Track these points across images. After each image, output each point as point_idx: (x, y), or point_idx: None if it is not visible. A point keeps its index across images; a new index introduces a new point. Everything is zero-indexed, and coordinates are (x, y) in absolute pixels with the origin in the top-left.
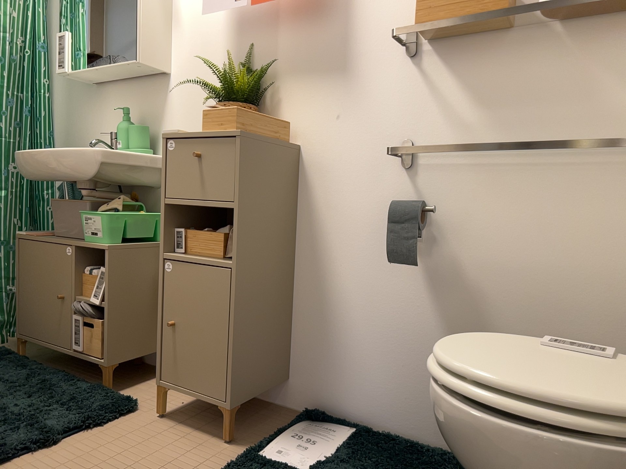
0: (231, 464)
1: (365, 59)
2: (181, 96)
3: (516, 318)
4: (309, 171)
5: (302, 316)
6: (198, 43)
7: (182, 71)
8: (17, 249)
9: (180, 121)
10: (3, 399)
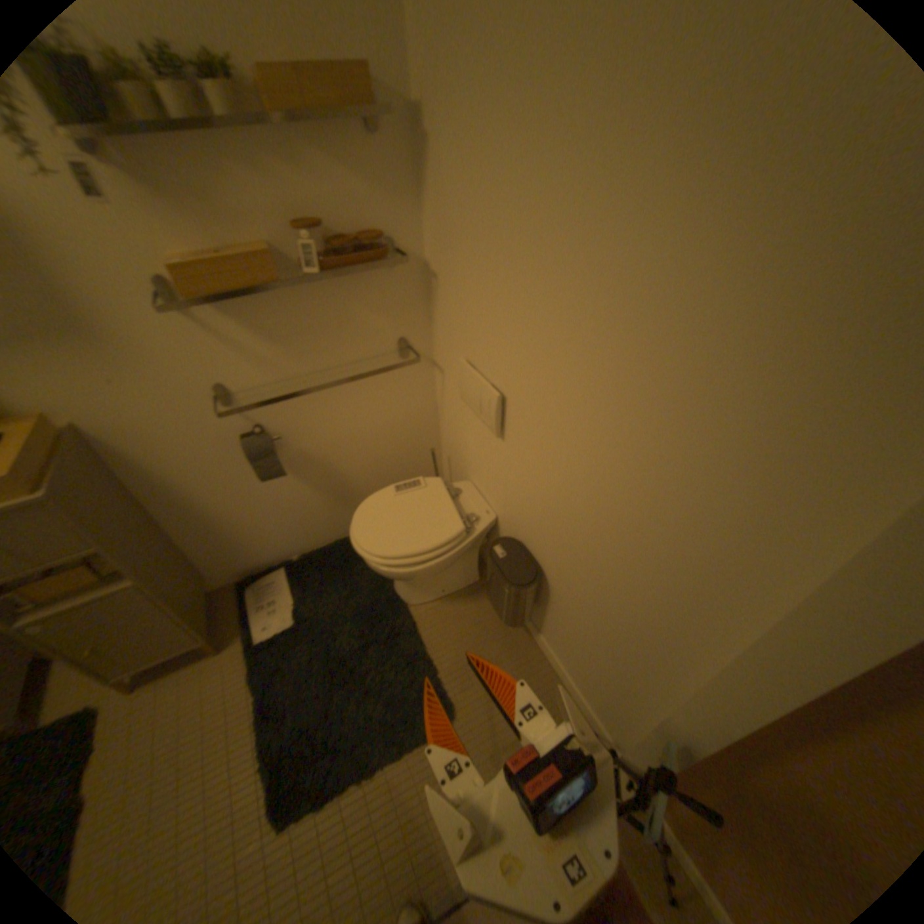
0: (239, 665)
1: (104, 316)
2: None
3: (351, 463)
4: (104, 443)
5: (186, 541)
6: None
7: None
8: None
9: None
10: None
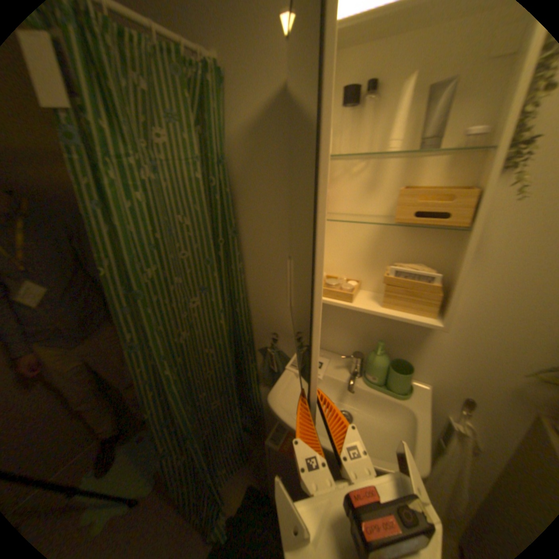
0: None
1: None
2: (460, 337)
3: None
4: None
5: None
6: (518, 289)
7: (469, 311)
8: (268, 454)
9: (452, 360)
10: None
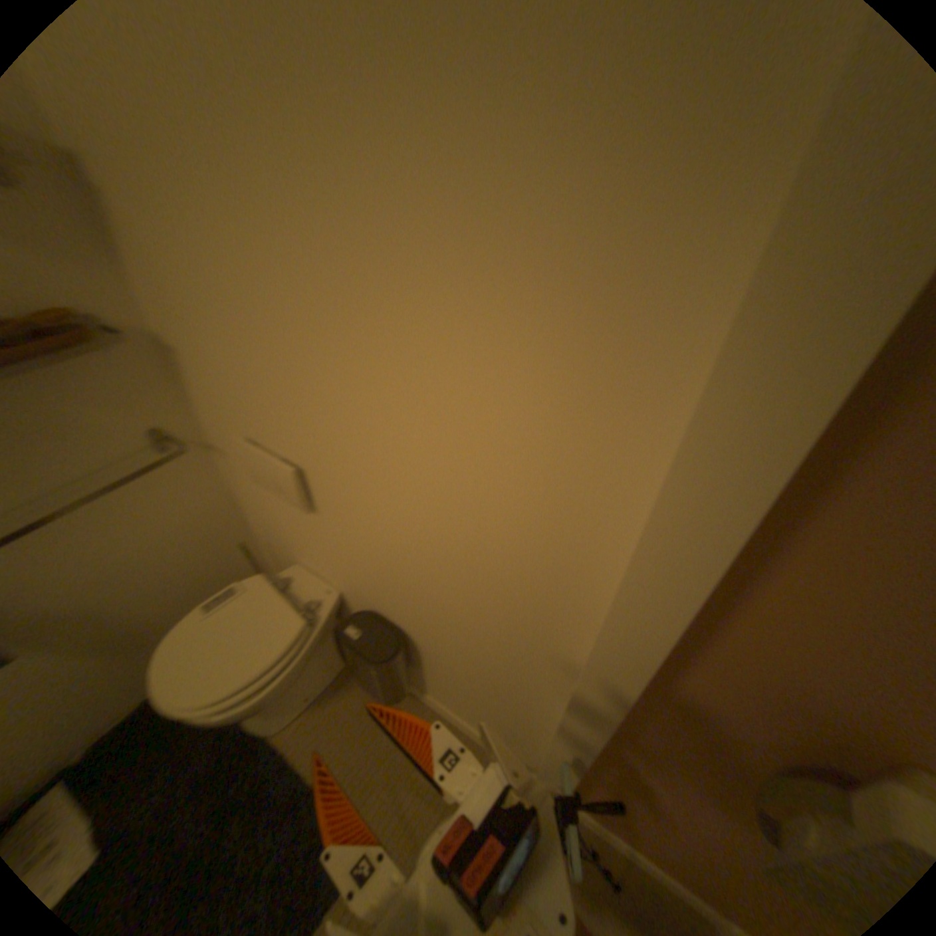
0: None
1: None
2: None
3: (124, 601)
4: None
5: None
6: None
7: None
8: None
9: None
10: None
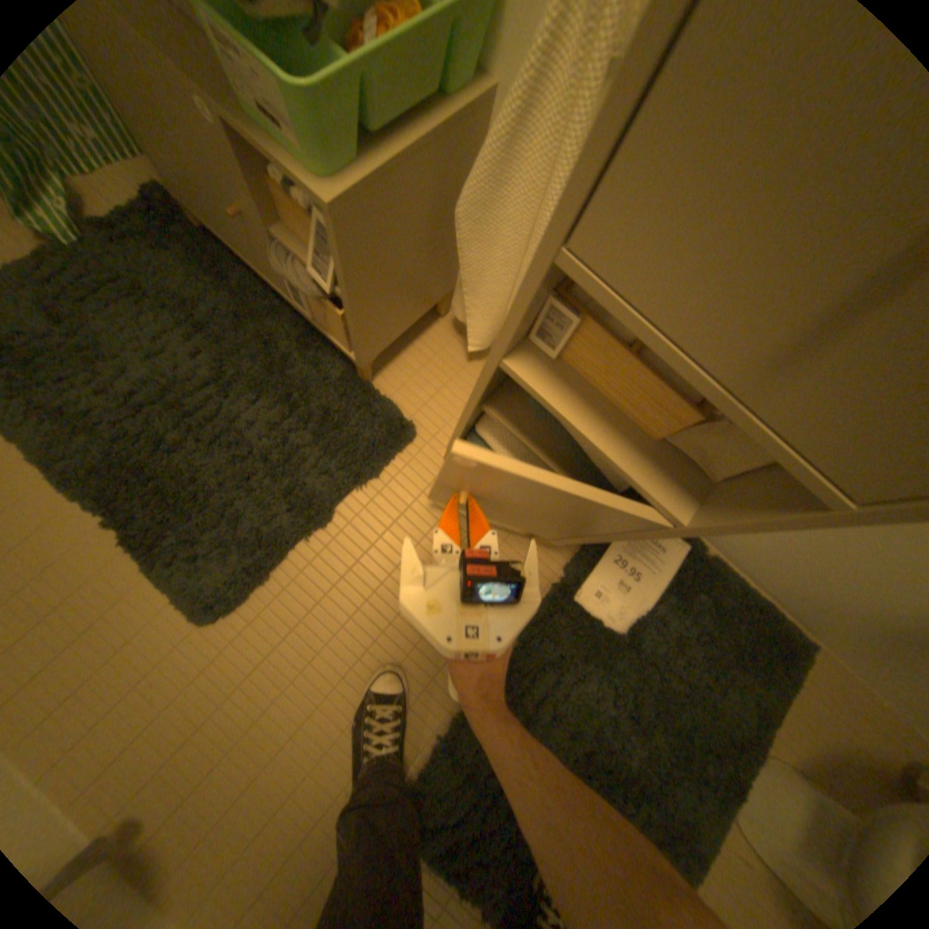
0: (545, 590)
1: None
2: None
3: None
4: None
5: None
6: None
7: None
8: None
9: None
10: (227, 403)
